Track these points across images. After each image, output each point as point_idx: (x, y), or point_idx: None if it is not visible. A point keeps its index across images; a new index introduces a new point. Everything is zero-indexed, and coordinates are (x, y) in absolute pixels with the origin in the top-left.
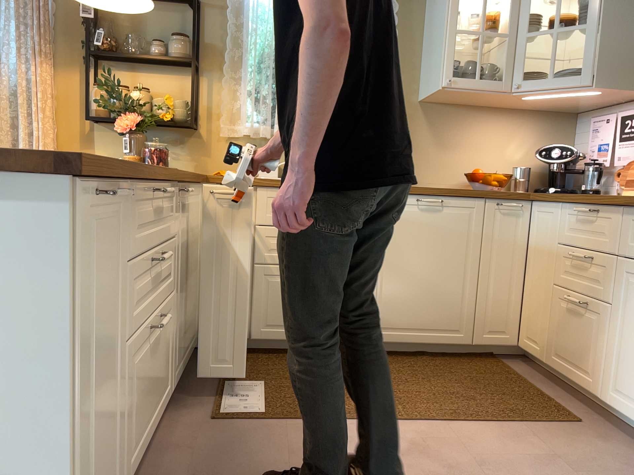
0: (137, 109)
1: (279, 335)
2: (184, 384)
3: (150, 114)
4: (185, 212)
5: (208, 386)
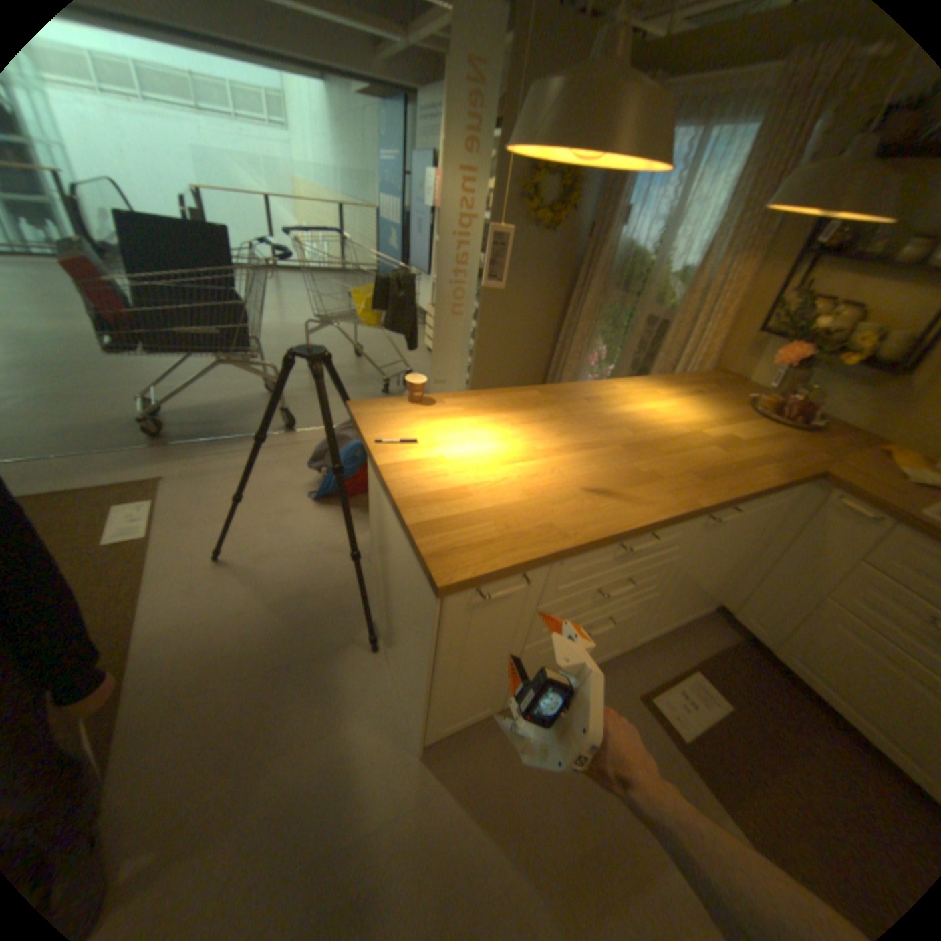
0: (817, 336)
1: (812, 682)
2: (666, 640)
3: (842, 340)
4: (734, 524)
5: (681, 663)
